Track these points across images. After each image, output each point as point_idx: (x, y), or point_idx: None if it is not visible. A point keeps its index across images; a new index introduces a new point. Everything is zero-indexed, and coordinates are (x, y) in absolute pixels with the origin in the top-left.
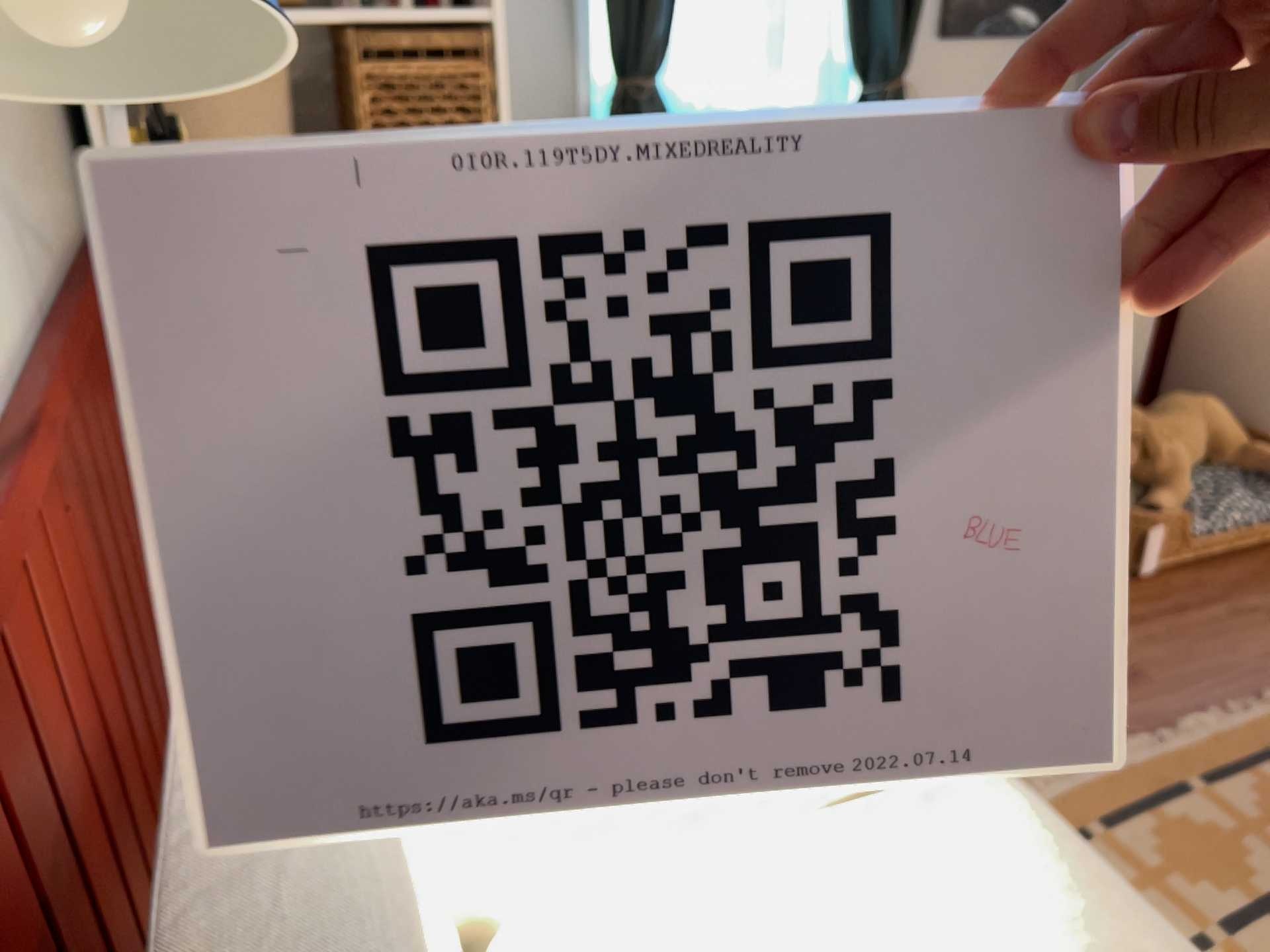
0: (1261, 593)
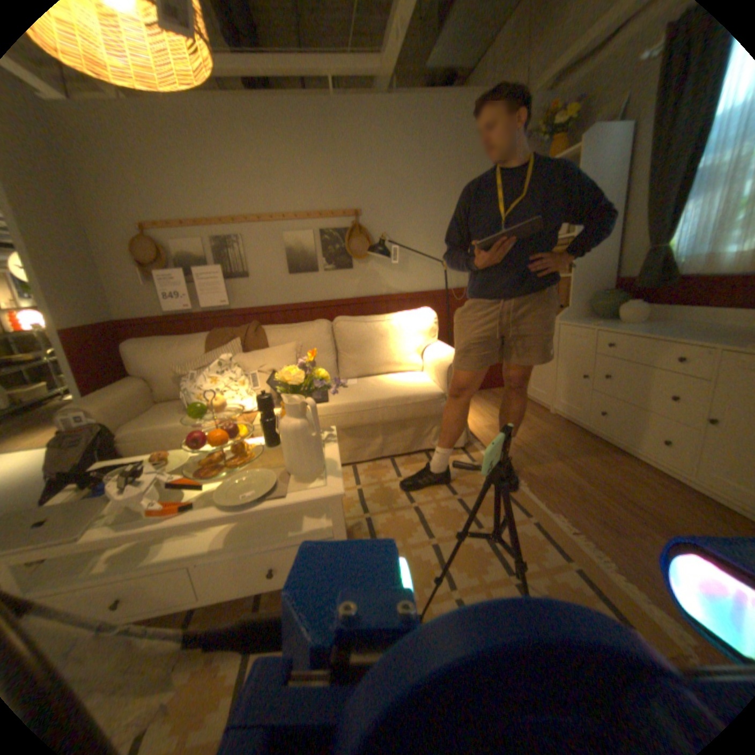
0: None
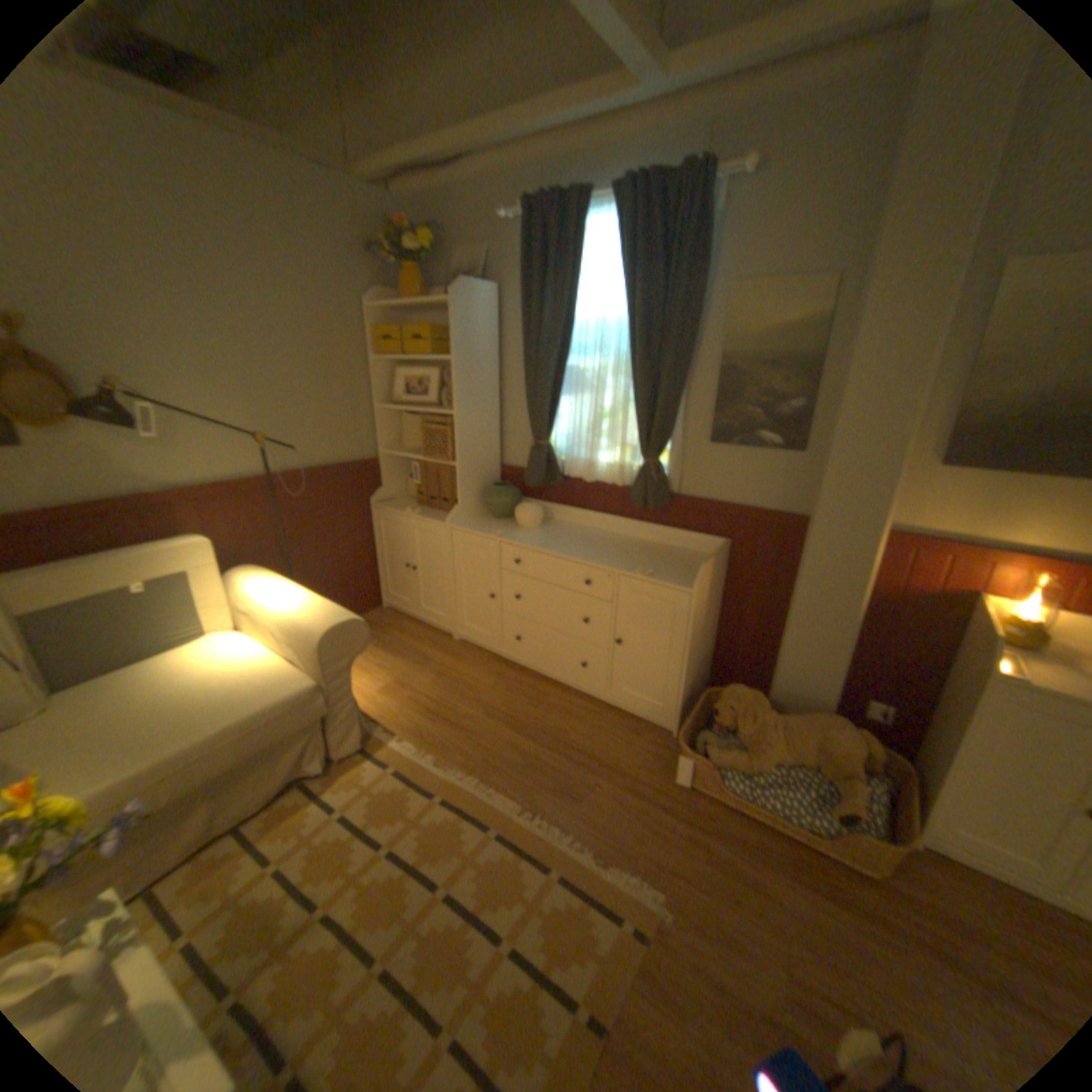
0: (735, 850)
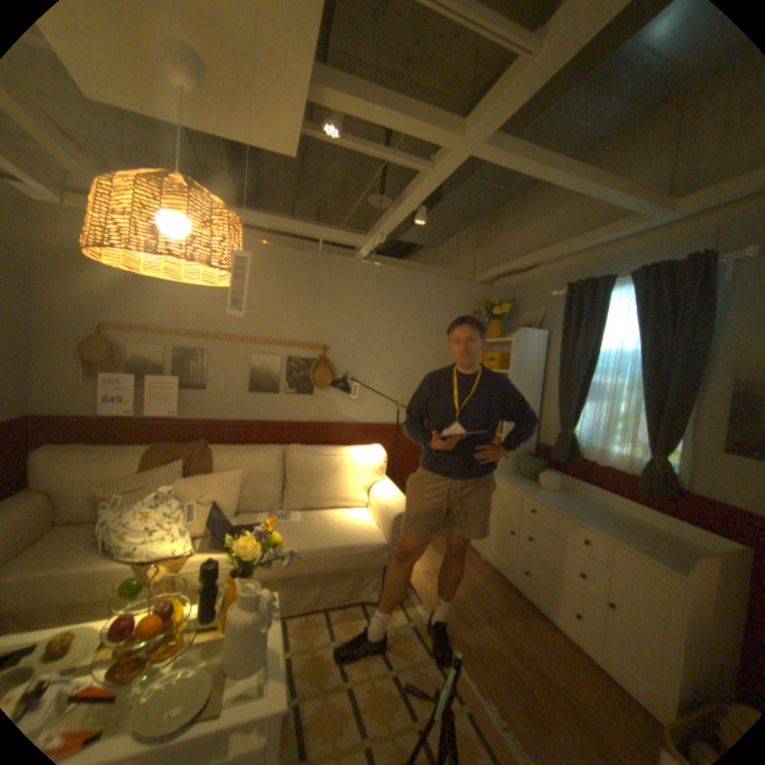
0: None
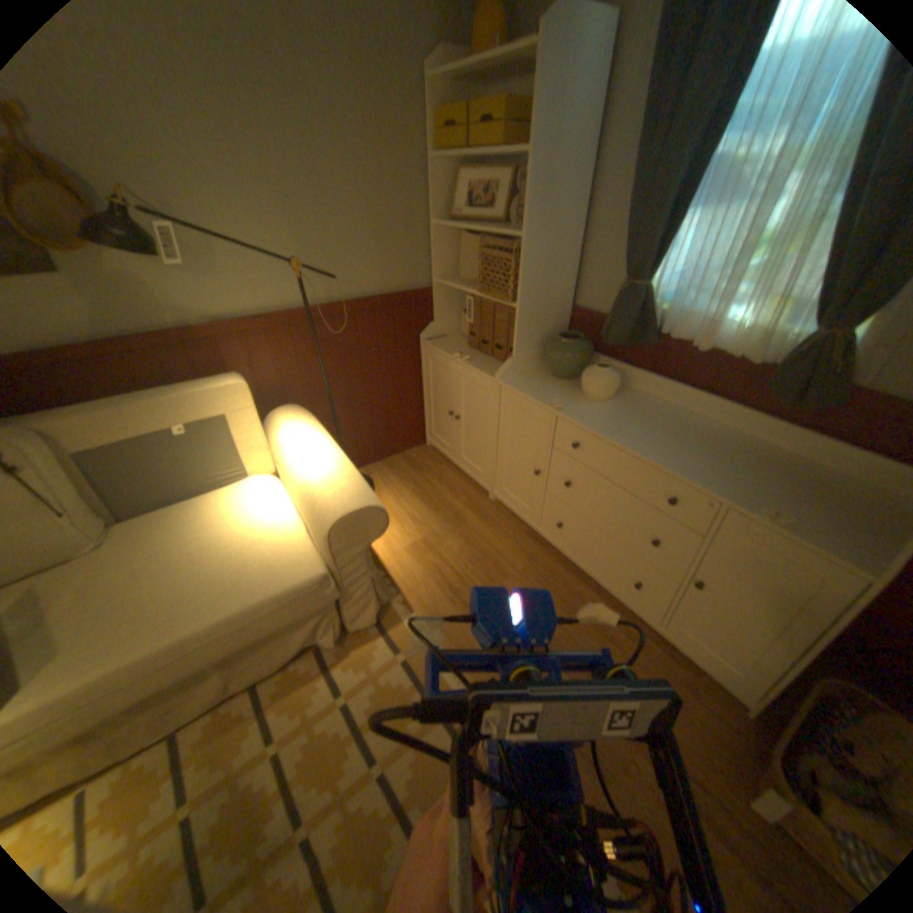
0: None
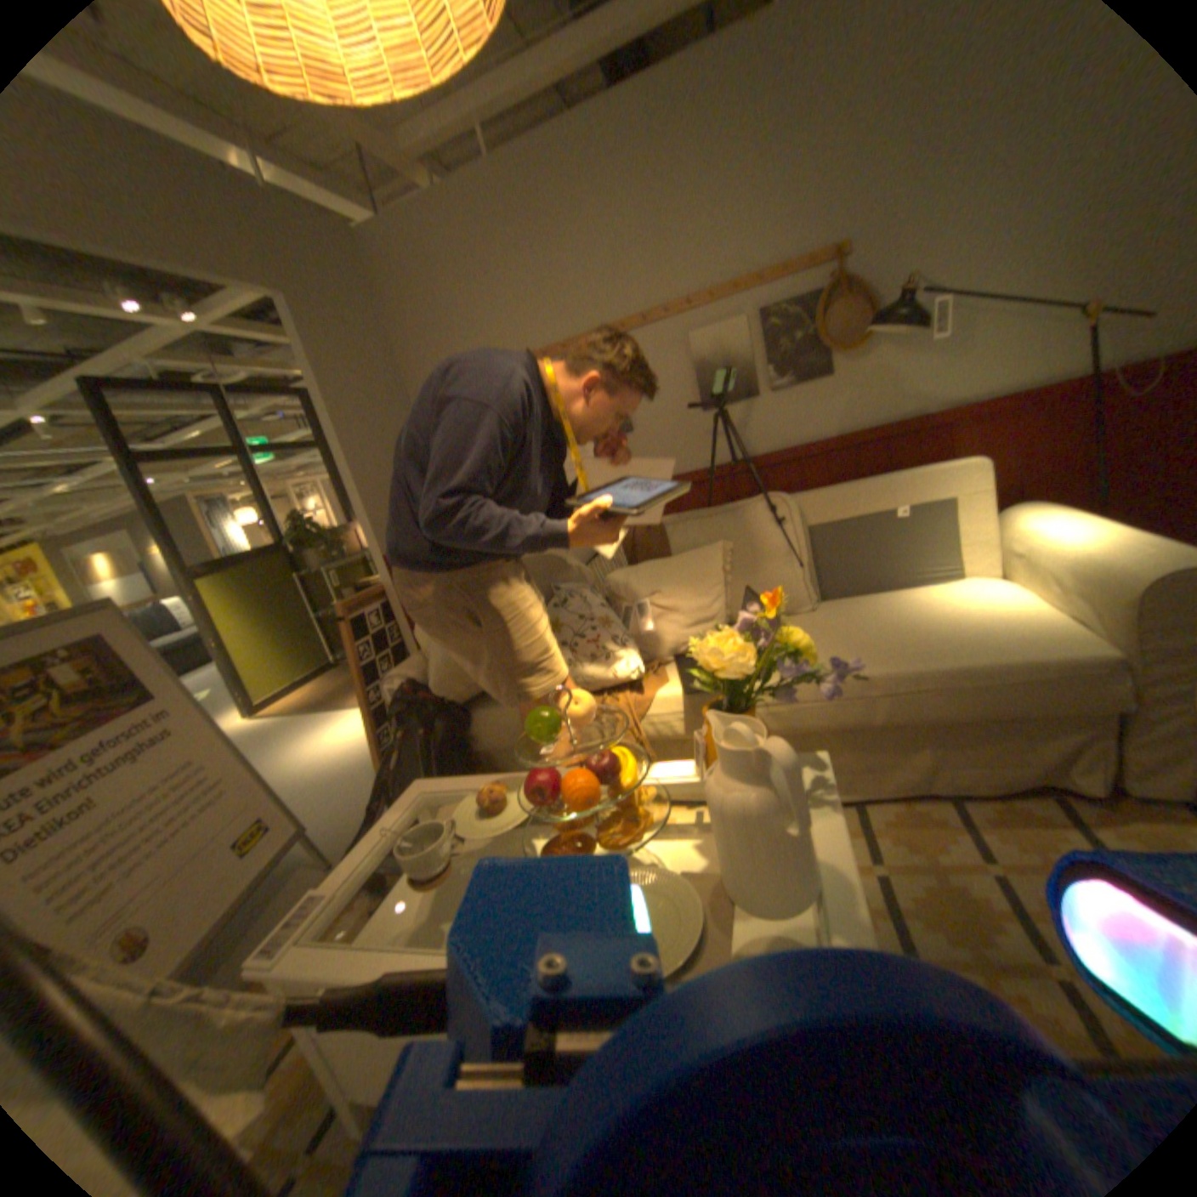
0: None
